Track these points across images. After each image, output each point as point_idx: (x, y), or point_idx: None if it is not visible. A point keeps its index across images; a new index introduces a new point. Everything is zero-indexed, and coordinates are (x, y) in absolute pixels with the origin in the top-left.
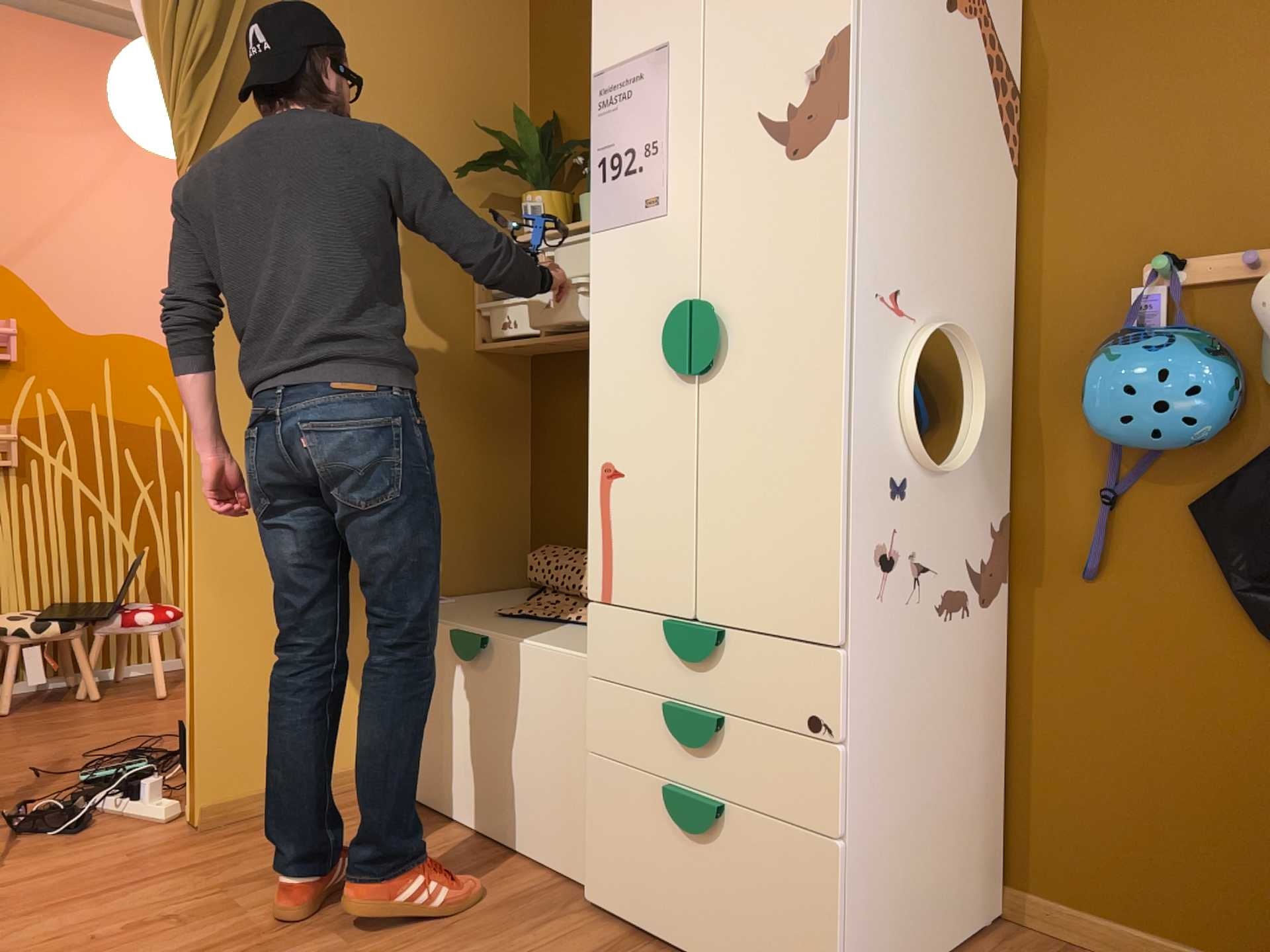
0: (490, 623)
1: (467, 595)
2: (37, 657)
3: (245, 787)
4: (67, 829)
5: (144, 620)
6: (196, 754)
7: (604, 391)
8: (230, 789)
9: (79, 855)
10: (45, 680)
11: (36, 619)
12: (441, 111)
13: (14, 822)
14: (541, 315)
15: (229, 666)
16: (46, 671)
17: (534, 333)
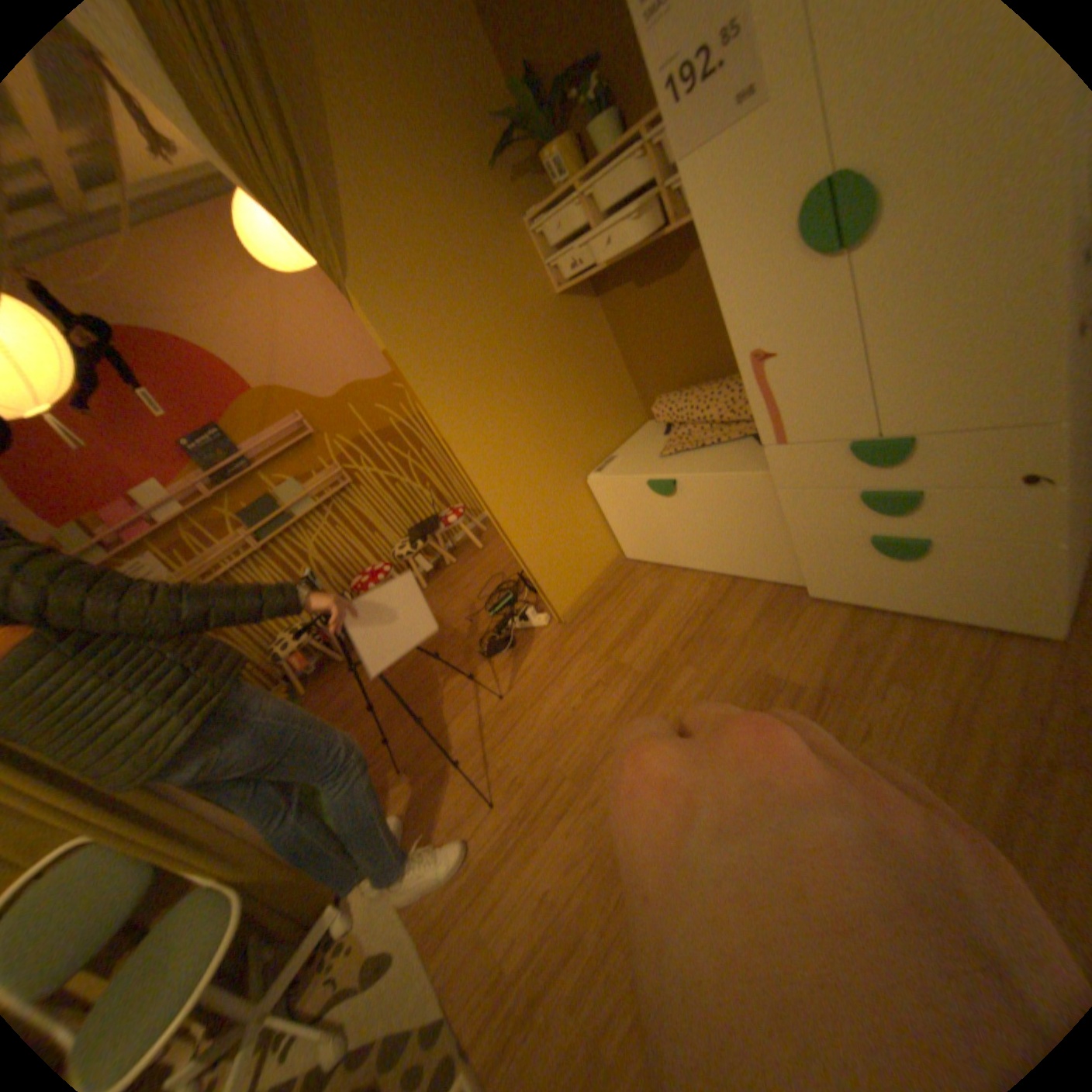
0: (666, 464)
1: (623, 443)
2: (421, 558)
3: (574, 593)
4: (508, 644)
5: (452, 519)
6: (546, 593)
7: (736, 294)
8: (568, 598)
9: (526, 657)
10: (431, 565)
11: (410, 543)
12: (449, 114)
13: (483, 648)
14: (600, 243)
15: (537, 548)
16: (429, 562)
17: (598, 259)
